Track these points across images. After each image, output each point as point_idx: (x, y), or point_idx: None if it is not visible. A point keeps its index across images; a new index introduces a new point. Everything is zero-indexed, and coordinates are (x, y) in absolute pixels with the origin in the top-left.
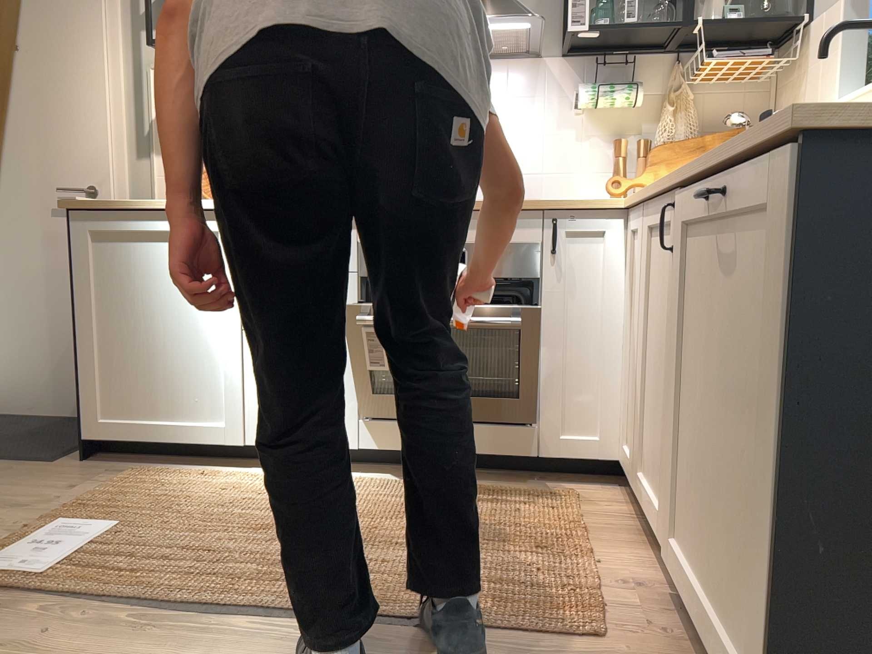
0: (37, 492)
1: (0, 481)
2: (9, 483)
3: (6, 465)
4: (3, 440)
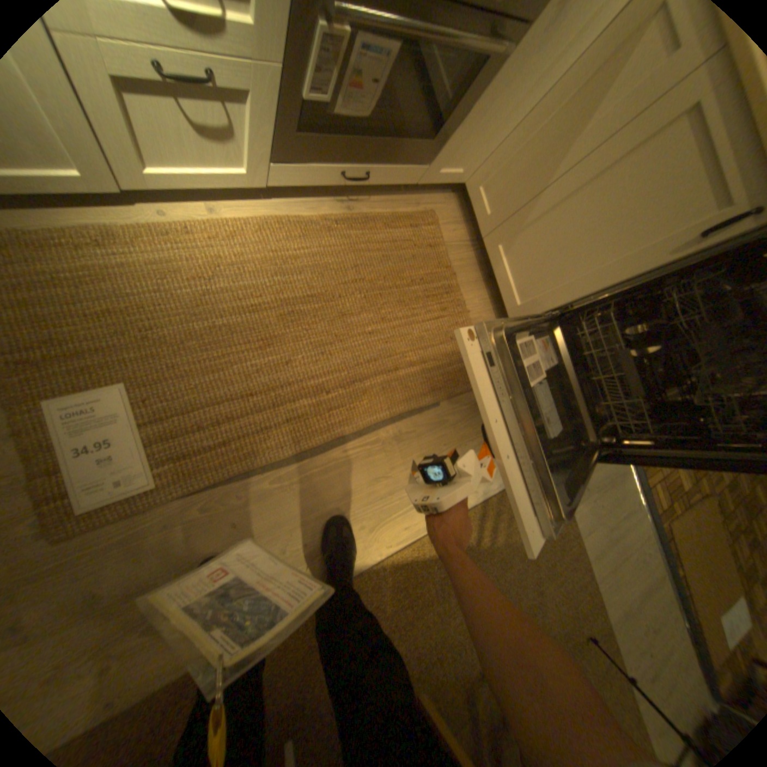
0: None
1: None
2: None
3: None
4: None
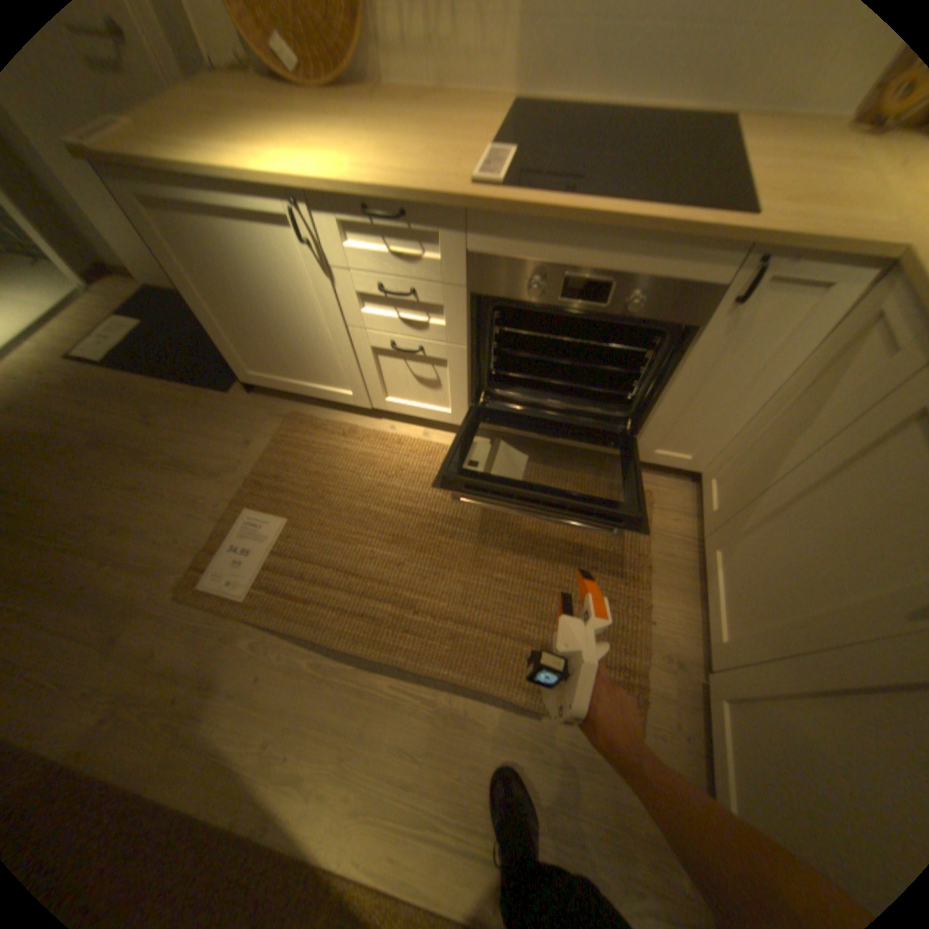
0: (223, 449)
1: (194, 426)
2: (201, 431)
3: (195, 396)
4: (185, 348)
